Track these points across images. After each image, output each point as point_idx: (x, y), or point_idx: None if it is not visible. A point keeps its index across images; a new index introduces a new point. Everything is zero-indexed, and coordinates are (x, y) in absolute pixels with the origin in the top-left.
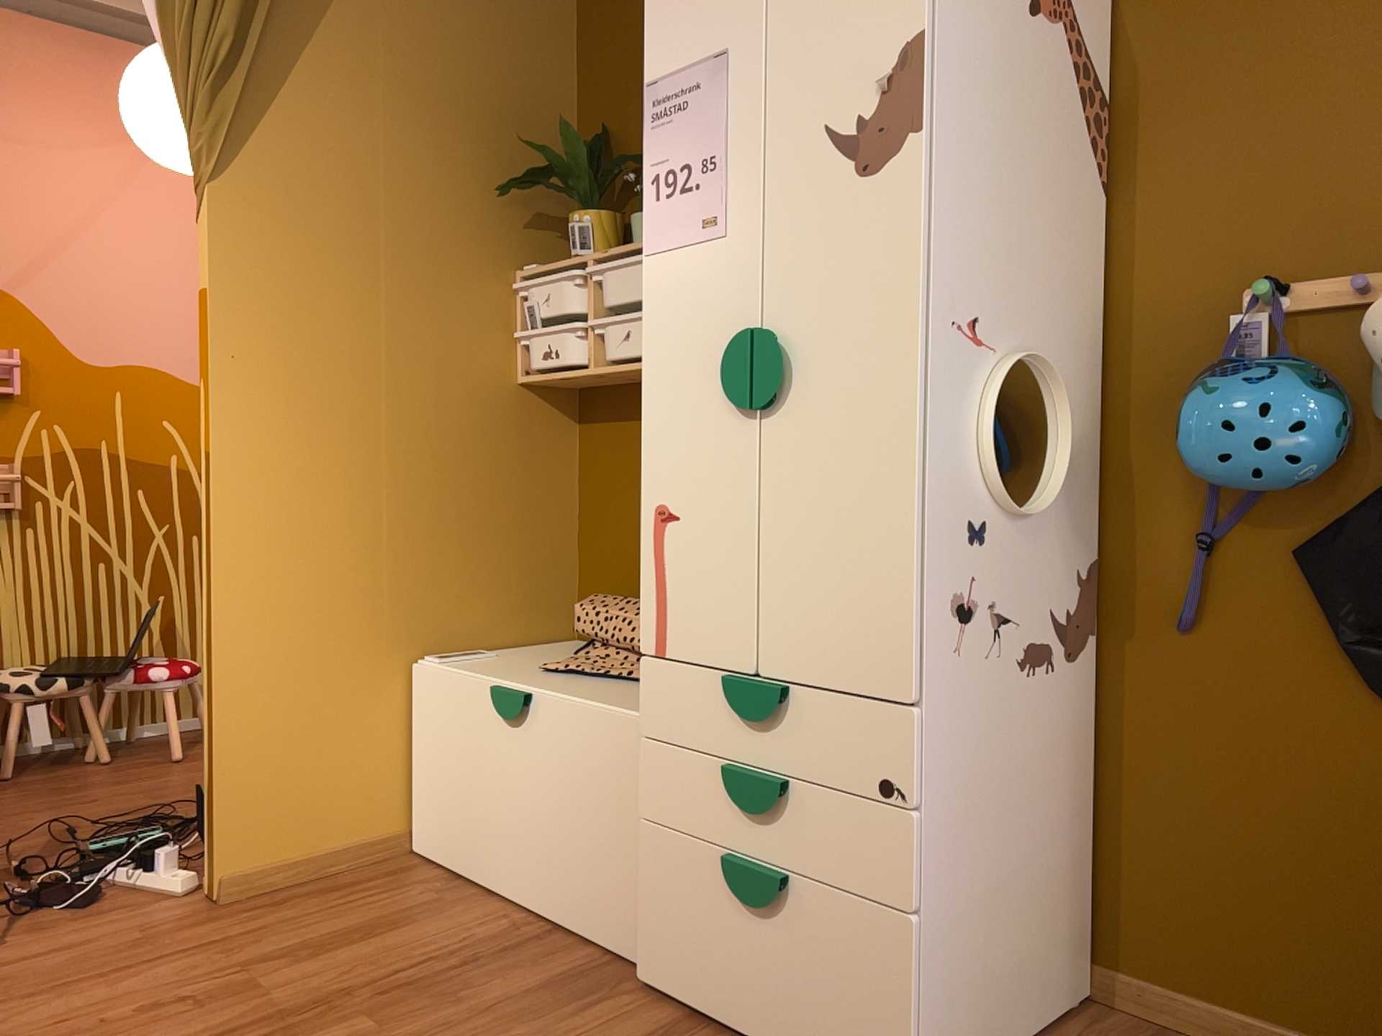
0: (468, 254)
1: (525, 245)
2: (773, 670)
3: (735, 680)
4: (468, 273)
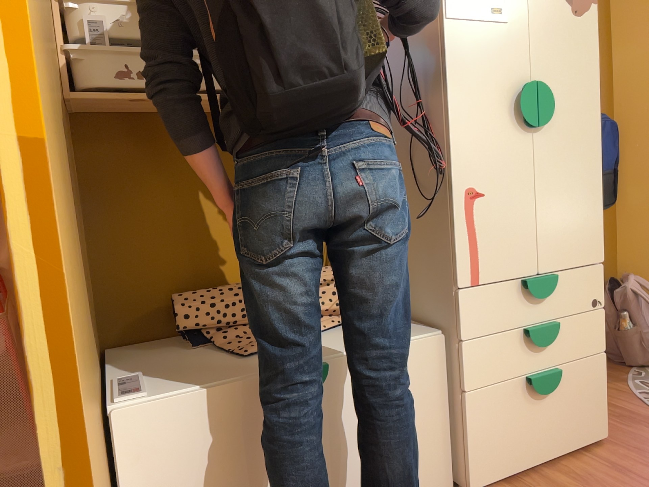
0: None
1: None
2: (546, 268)
3: (535, 279)
4: None
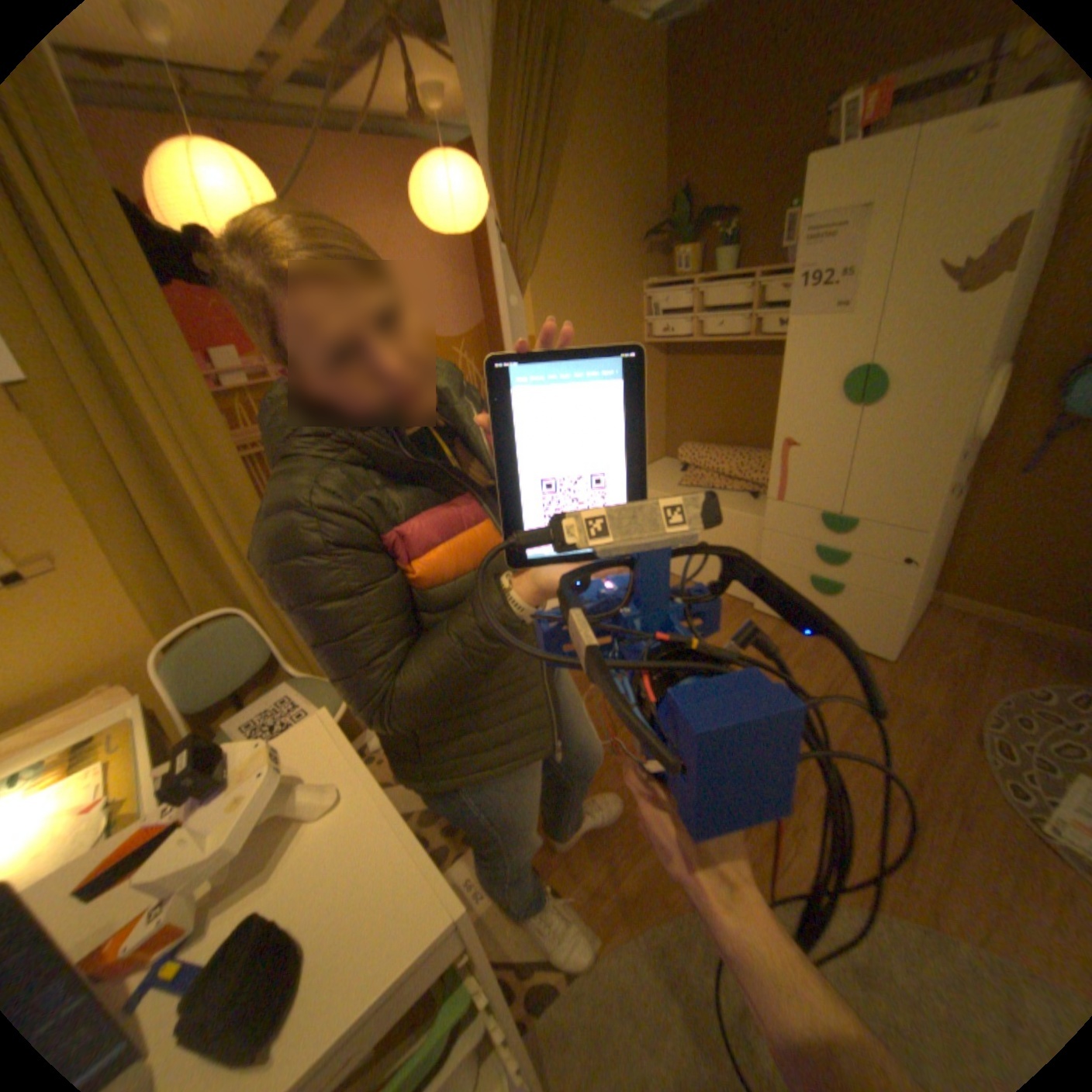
0: (624, 279)
1: (645, 266)
2: (850, 512)
3: (828, 515)
4: (625, 290)
